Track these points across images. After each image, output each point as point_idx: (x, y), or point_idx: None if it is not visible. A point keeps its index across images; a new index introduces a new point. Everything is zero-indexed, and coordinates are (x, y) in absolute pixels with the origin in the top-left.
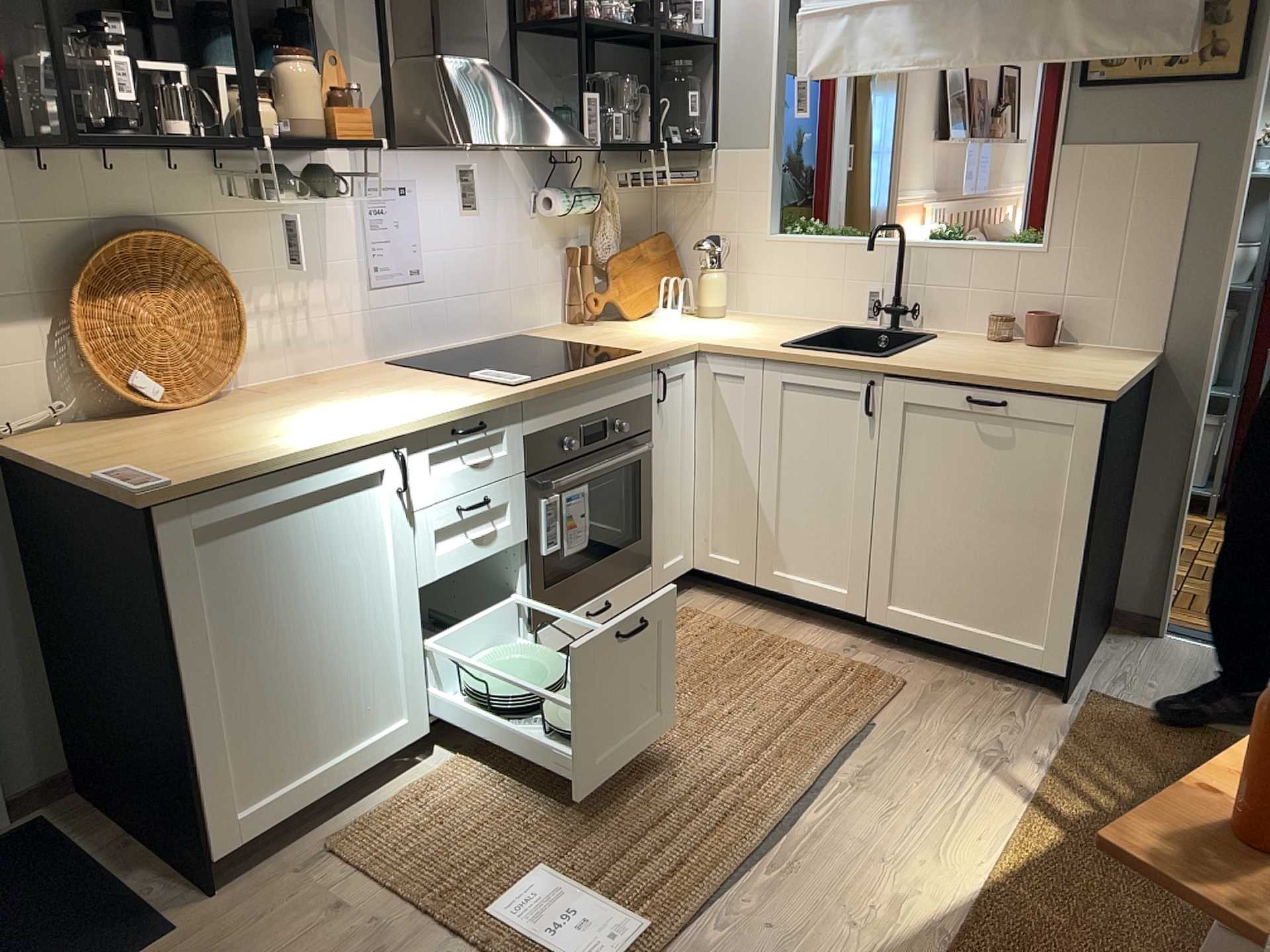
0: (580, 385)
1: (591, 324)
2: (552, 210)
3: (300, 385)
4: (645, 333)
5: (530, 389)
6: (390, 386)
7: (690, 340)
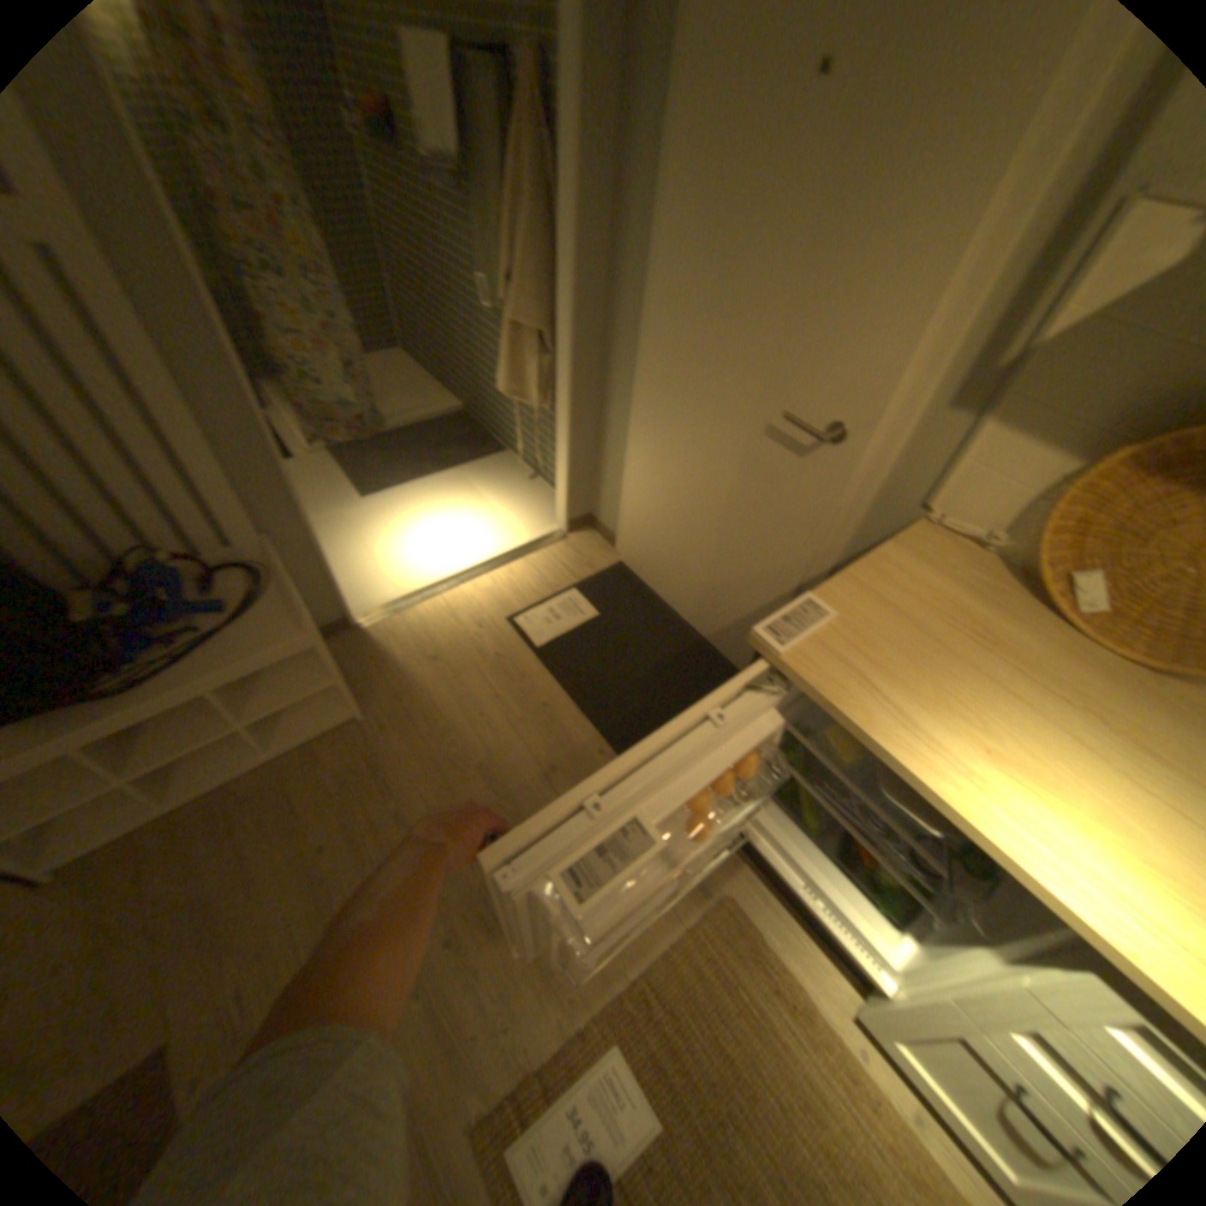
0: None
1: None
2: None
3: None
4: None
5: None
6: None
7: None
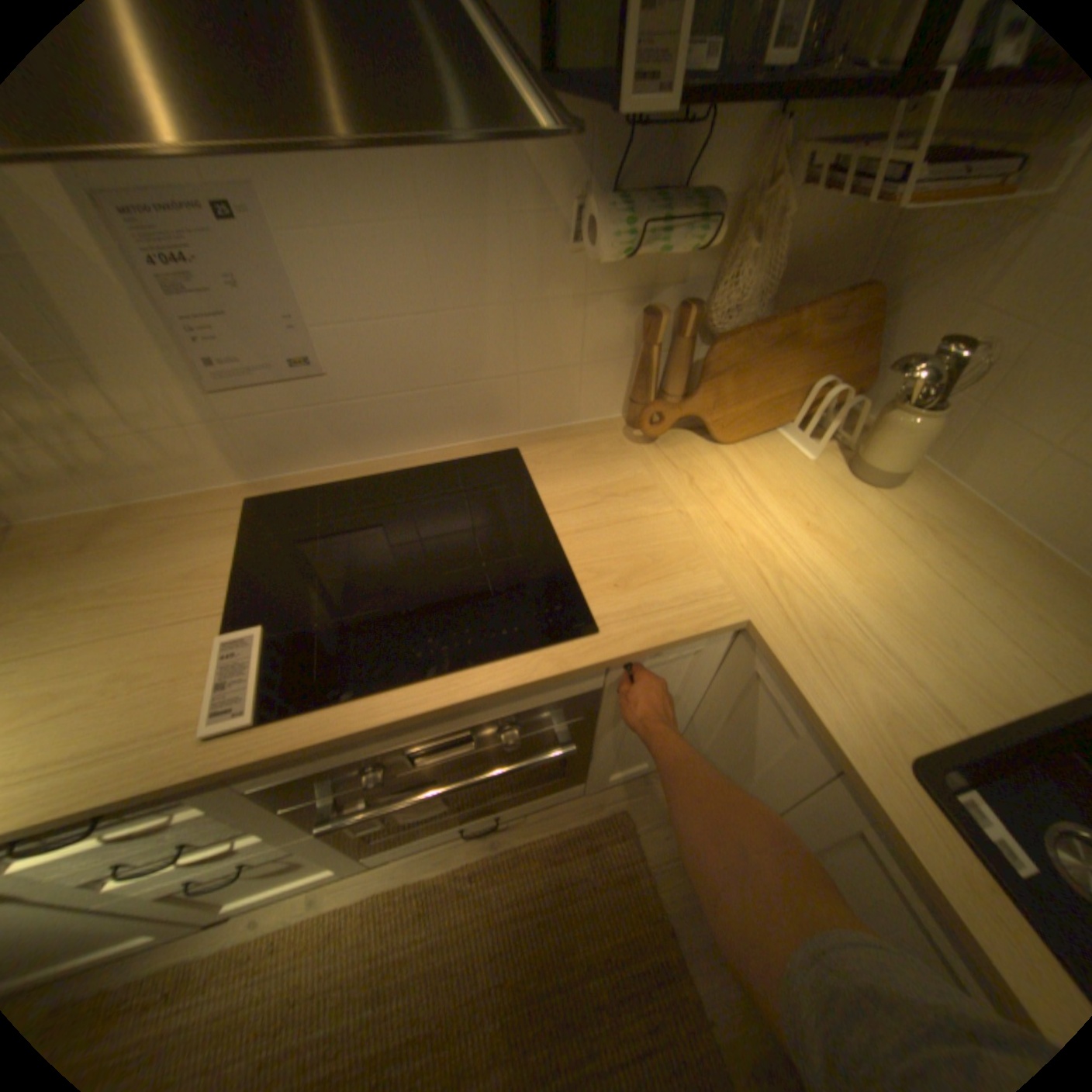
0: (381, 727)
1: (656, 433)
2: (602, 243)
3: (74, 537)
4: (691, 519)
5: (208, 773)
6: (117, 608)
7: (735, 602)
